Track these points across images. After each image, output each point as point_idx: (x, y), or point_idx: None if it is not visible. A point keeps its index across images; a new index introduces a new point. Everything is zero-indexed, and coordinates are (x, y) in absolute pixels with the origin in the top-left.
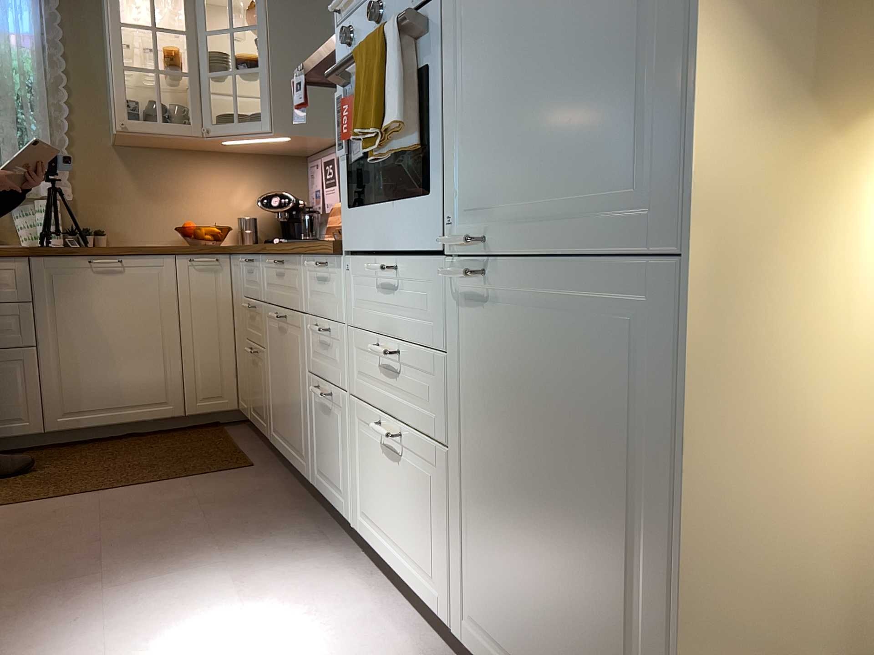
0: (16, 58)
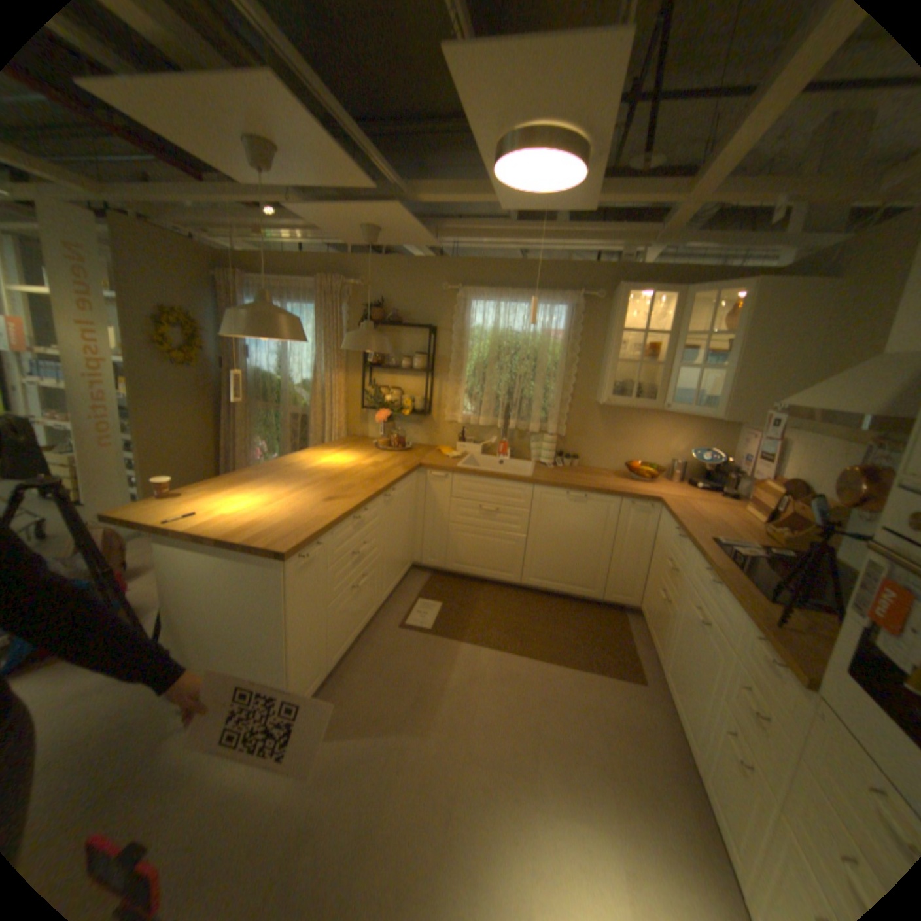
0: (551, 346)
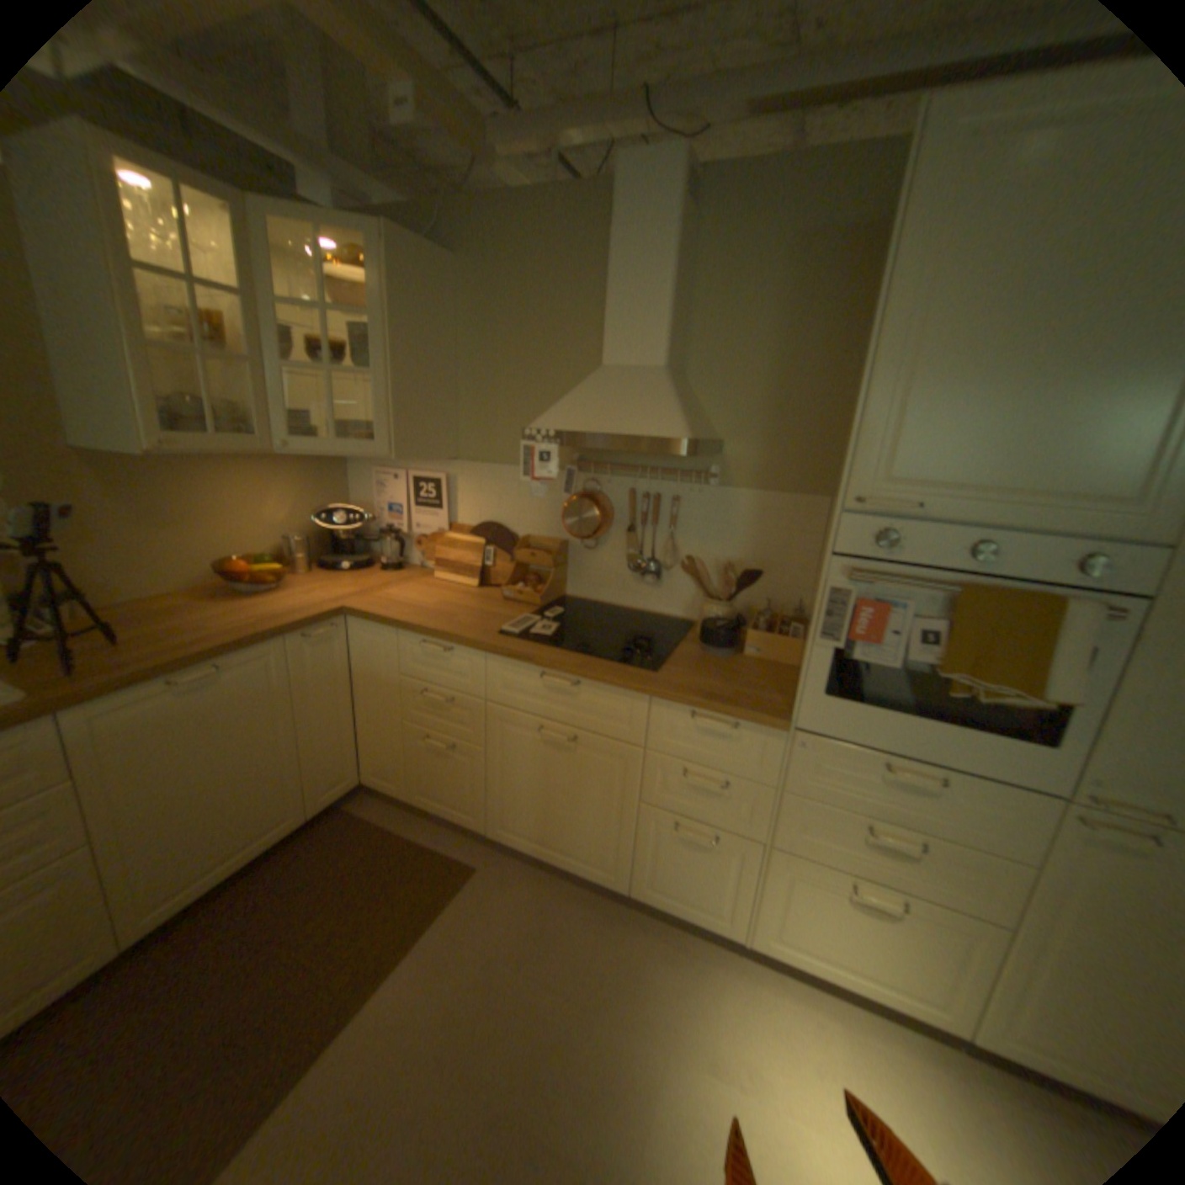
0: None
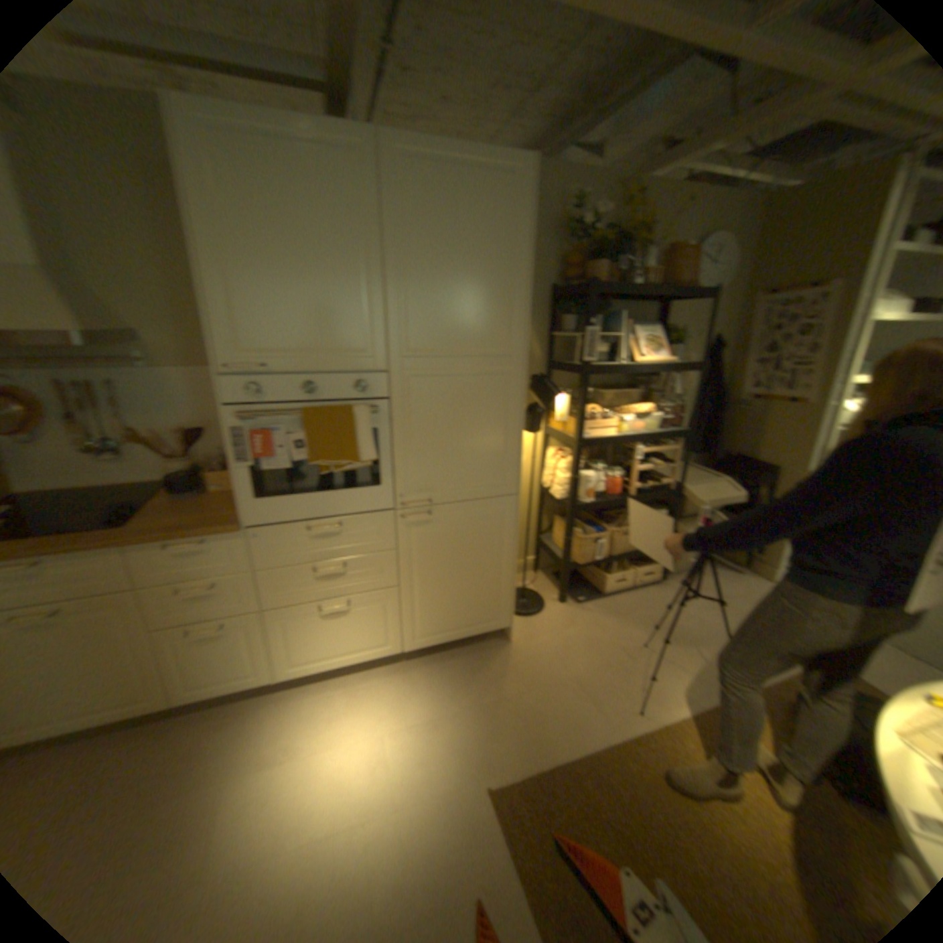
0: None
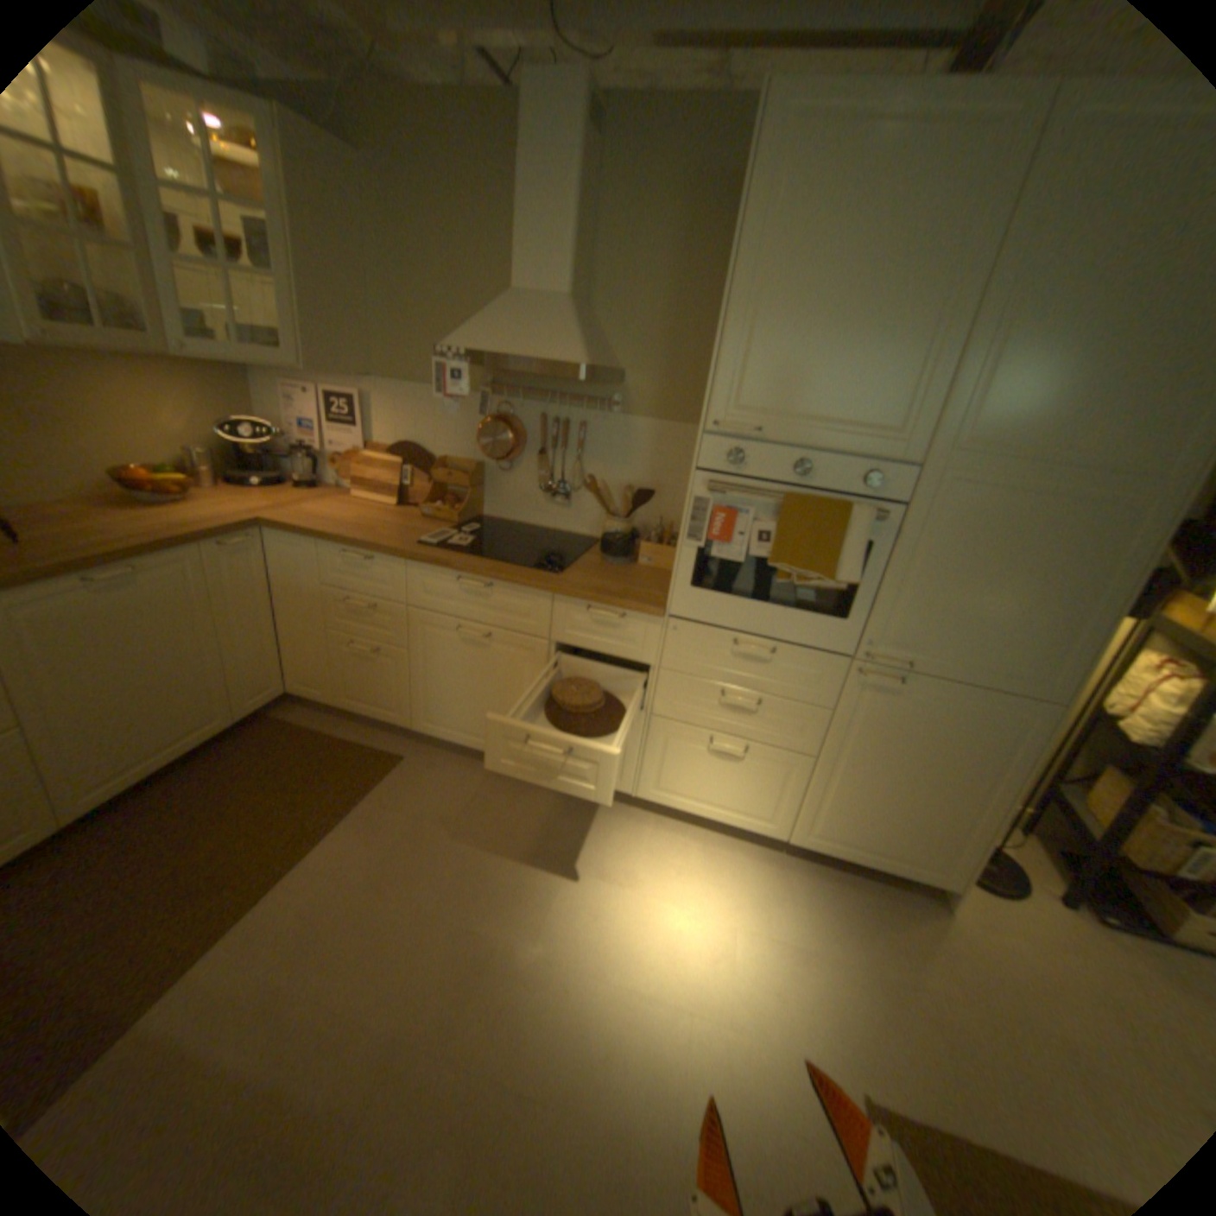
0: None
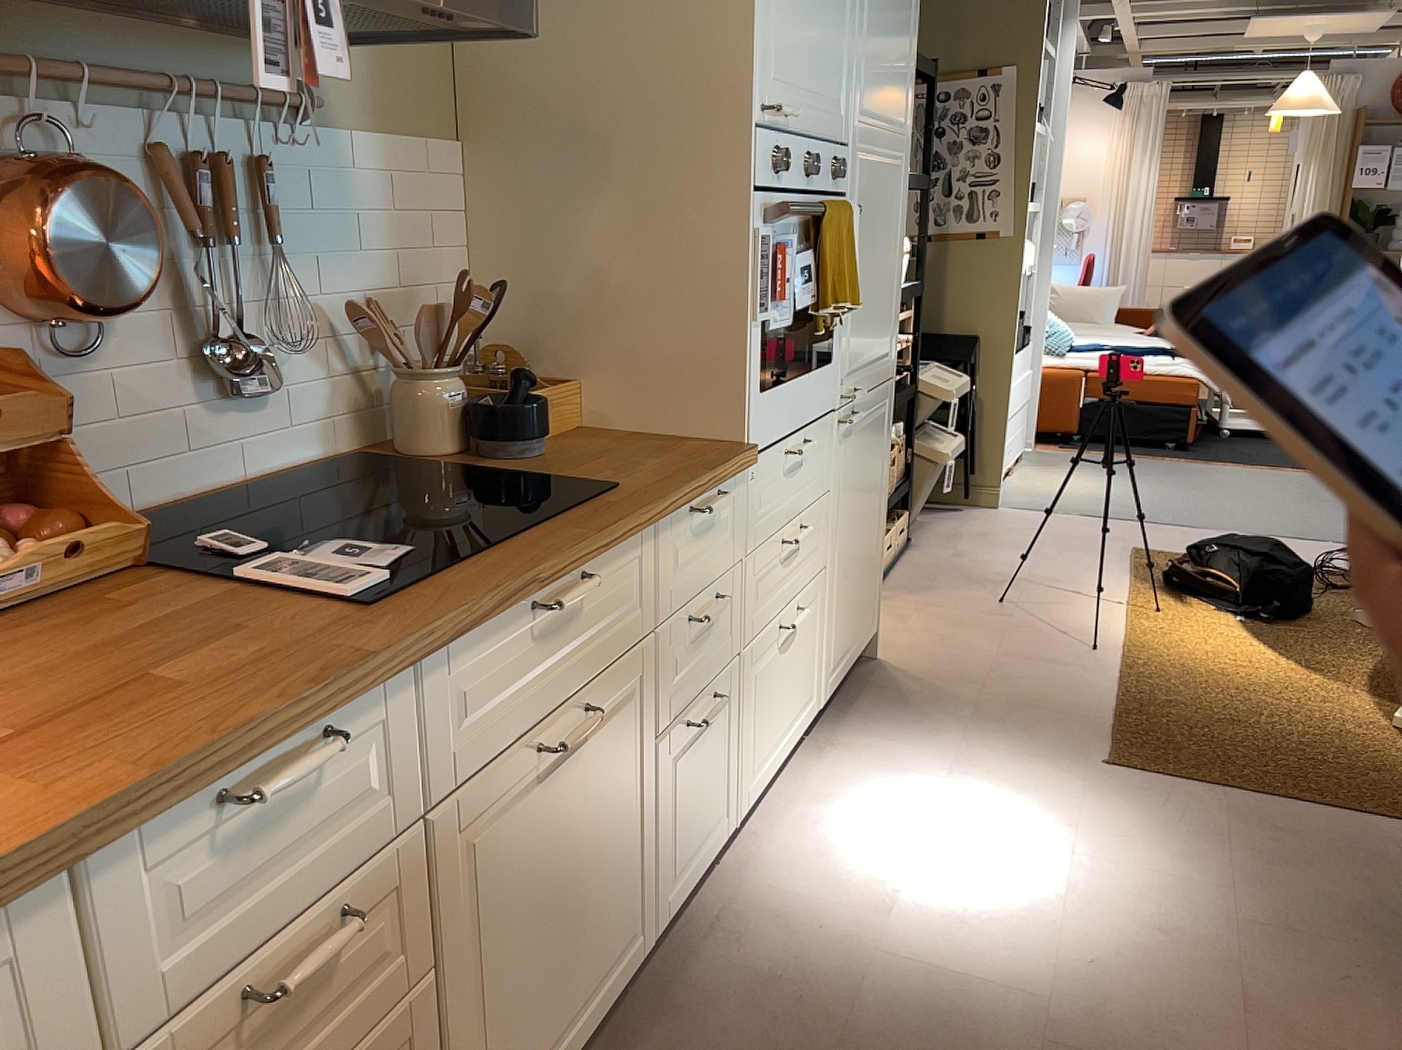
0: None
